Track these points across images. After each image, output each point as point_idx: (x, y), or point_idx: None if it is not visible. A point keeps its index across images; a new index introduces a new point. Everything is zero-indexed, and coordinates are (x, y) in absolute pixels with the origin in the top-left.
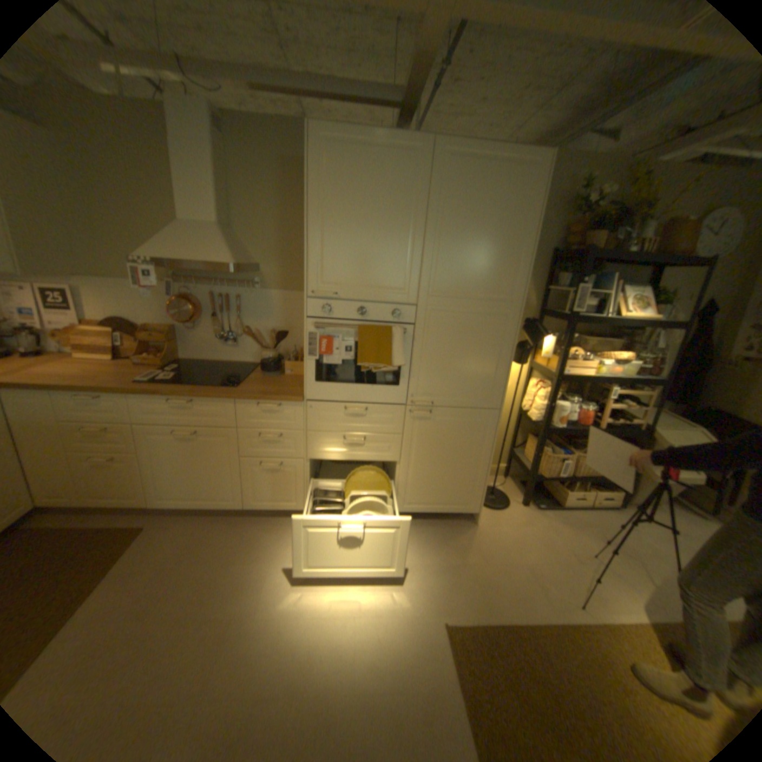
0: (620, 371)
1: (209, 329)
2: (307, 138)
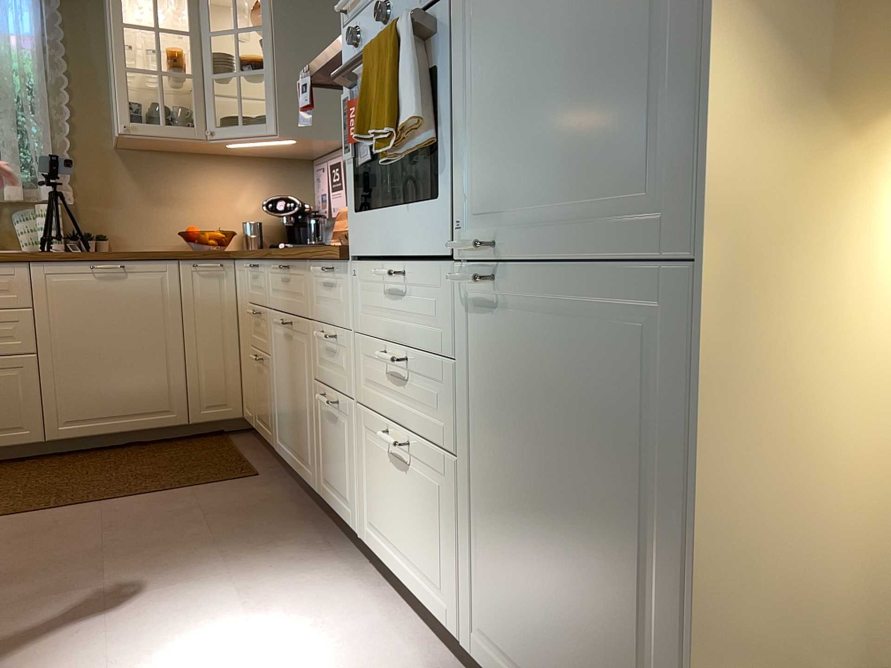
0: None
1: None
2: None
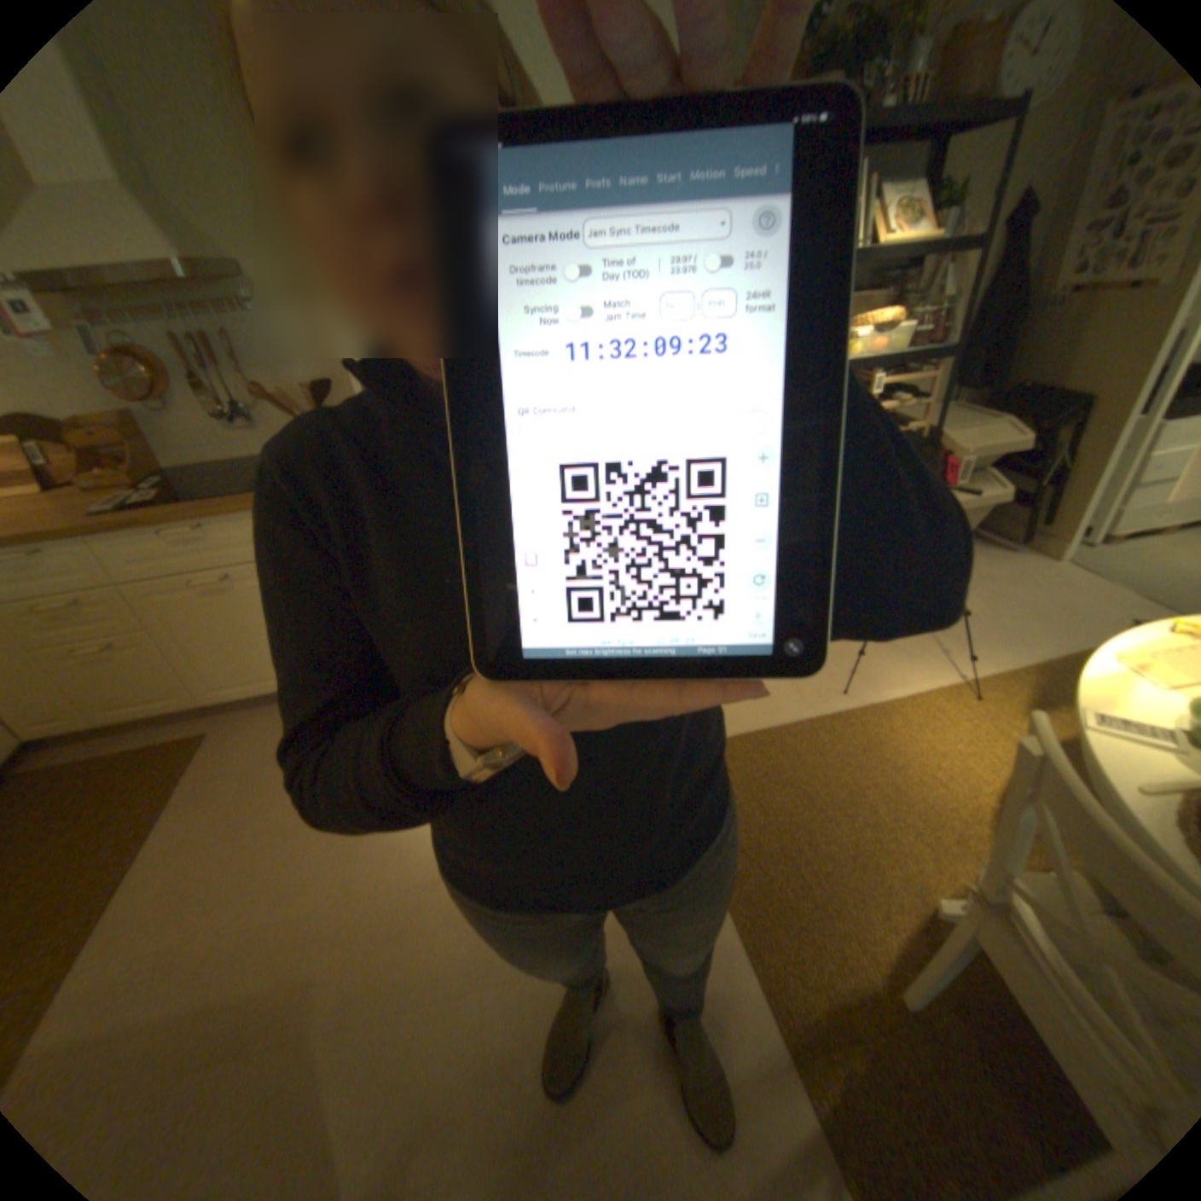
0: (884, 345)
1: (191, 404)
2: None
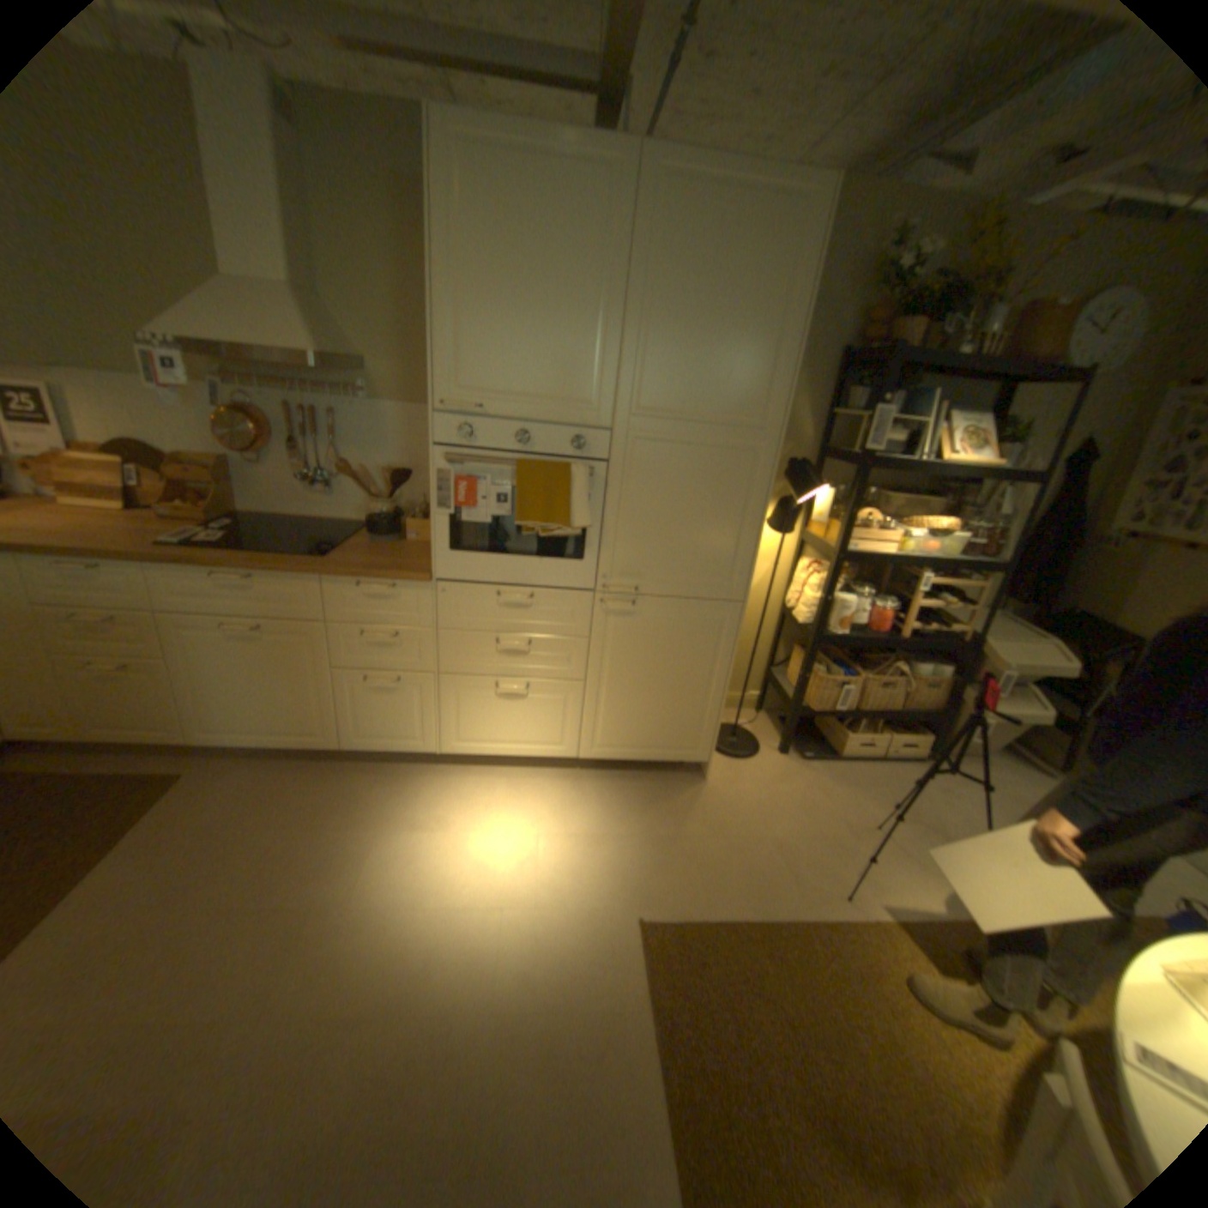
0: (936, 548)
1: (285, 464)
2: (430, 137)
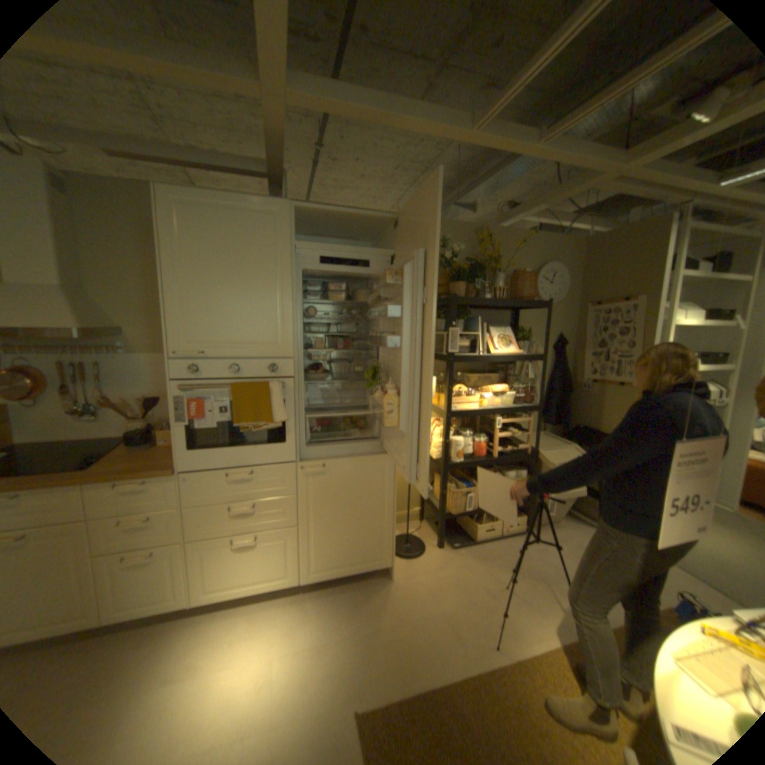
0: (499, 403)
1: (57, 404)
2: (159, 200)
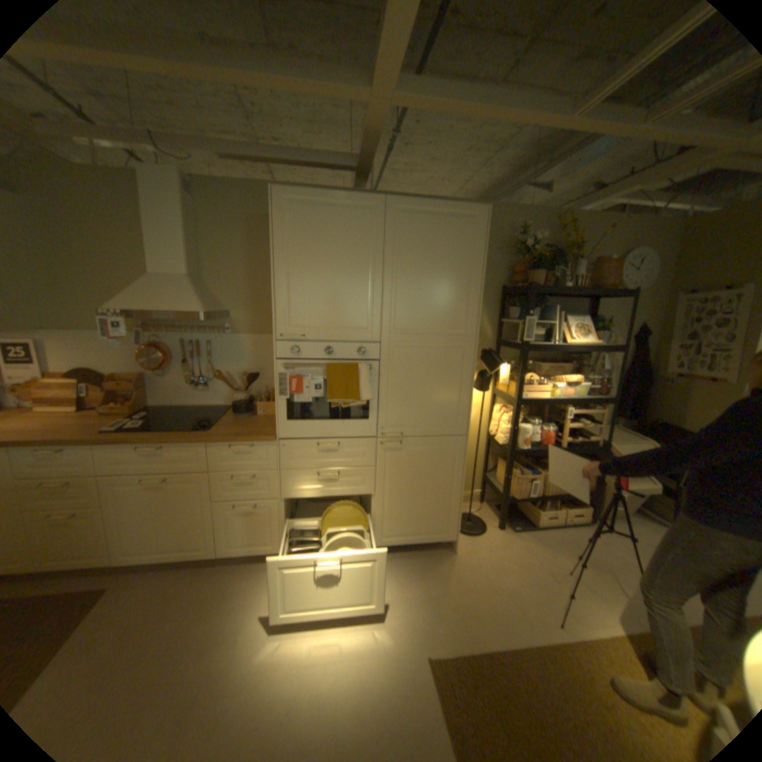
0: (573, 393)
1: (180, 375)
2: (272, 200)
